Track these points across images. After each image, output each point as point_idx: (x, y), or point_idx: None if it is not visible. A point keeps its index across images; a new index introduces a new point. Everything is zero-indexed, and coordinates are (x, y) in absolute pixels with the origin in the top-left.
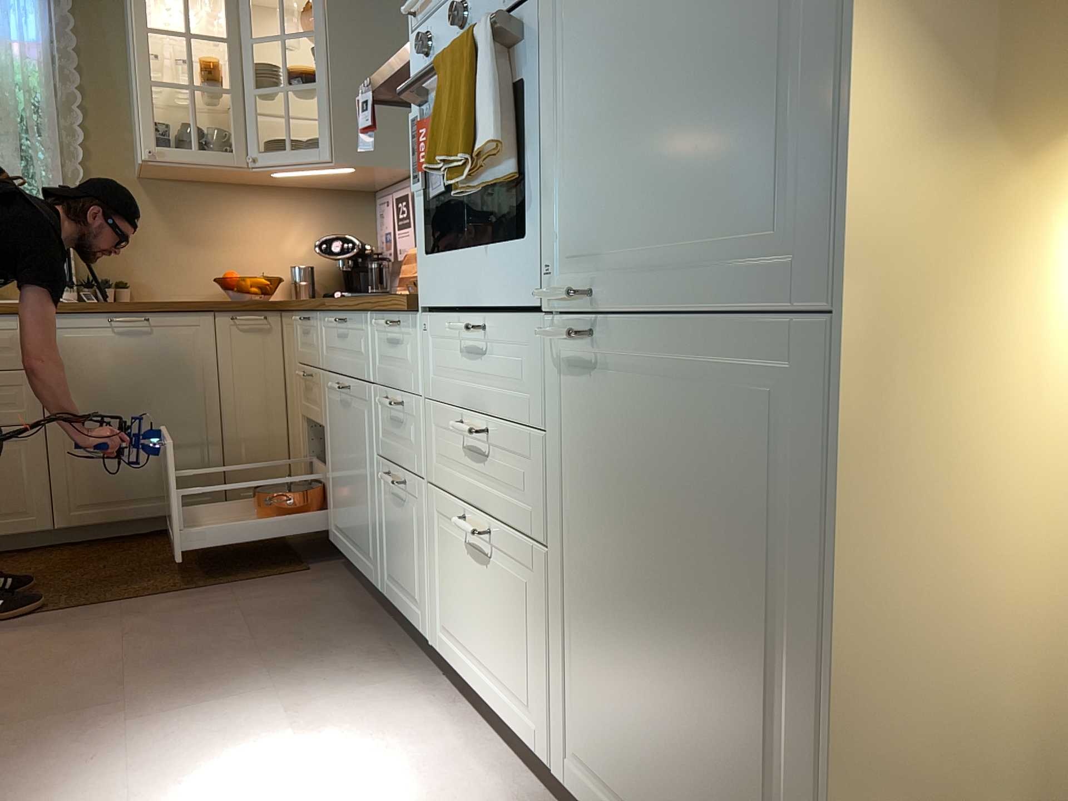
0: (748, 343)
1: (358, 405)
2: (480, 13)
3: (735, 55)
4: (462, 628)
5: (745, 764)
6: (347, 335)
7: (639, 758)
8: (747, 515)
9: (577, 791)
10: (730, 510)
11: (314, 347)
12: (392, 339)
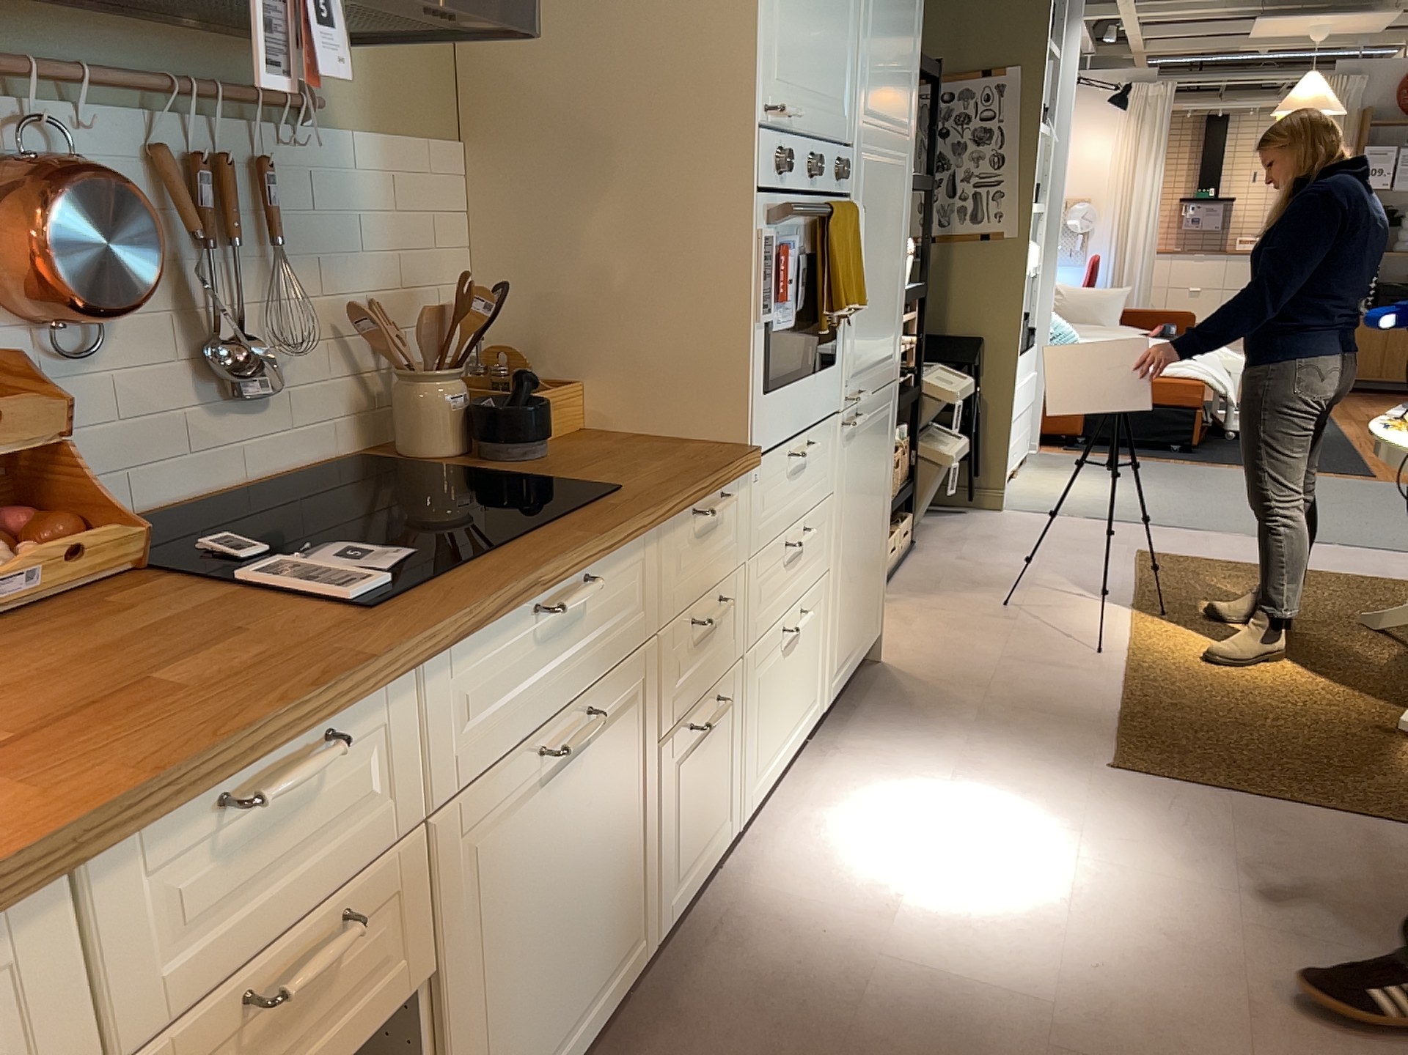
0: (884, 396)
1: (613, 713)
2: (819, 180)
3: (889, 285)
4: (773, 734)
5: (874, 560)
6: (583, 609)
7: (853, 617)
8: (880, 463)
9: (832, 690)
10: (878, 465)
11: (371, 802)
12: (702, 527)
